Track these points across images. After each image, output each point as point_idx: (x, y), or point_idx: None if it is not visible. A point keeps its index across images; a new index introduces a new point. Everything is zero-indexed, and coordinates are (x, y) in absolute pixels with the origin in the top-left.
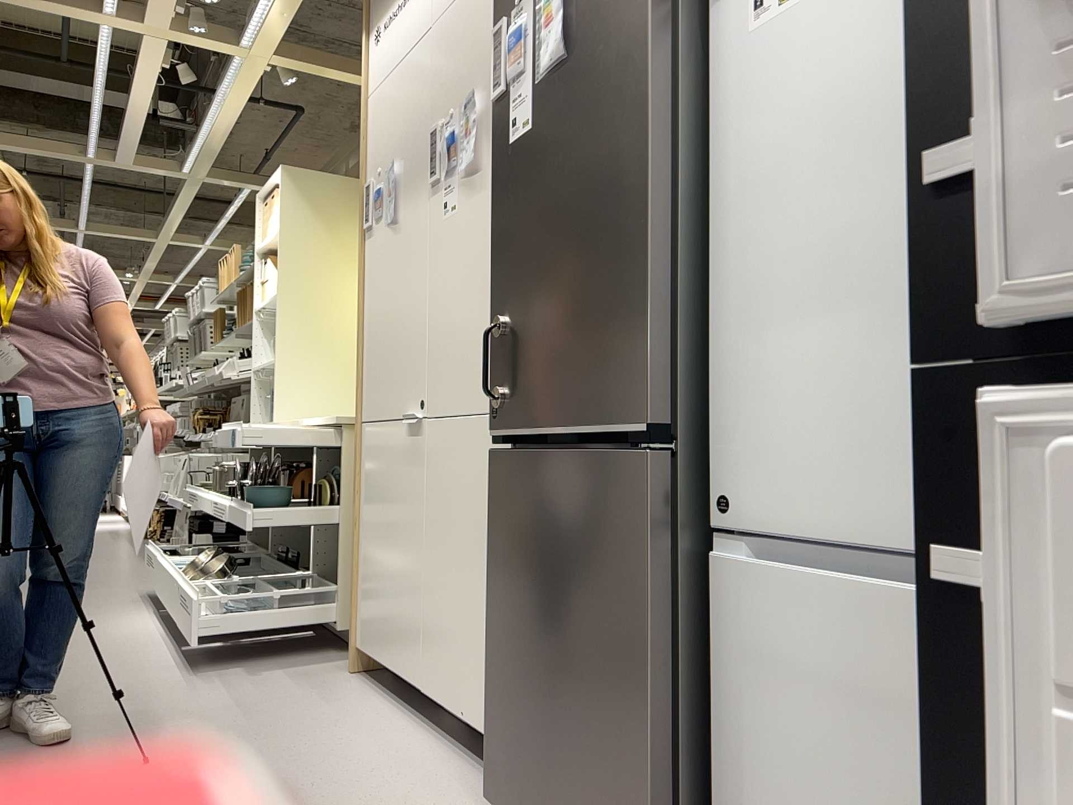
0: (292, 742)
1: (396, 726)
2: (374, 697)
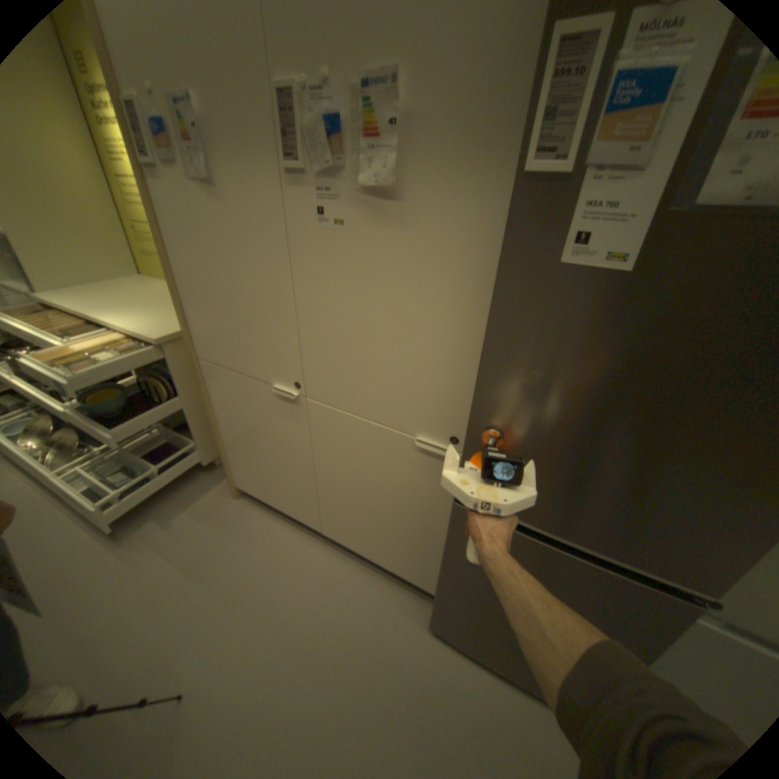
0: (260, 603)
1: (310, 552)
2: (272, 521)
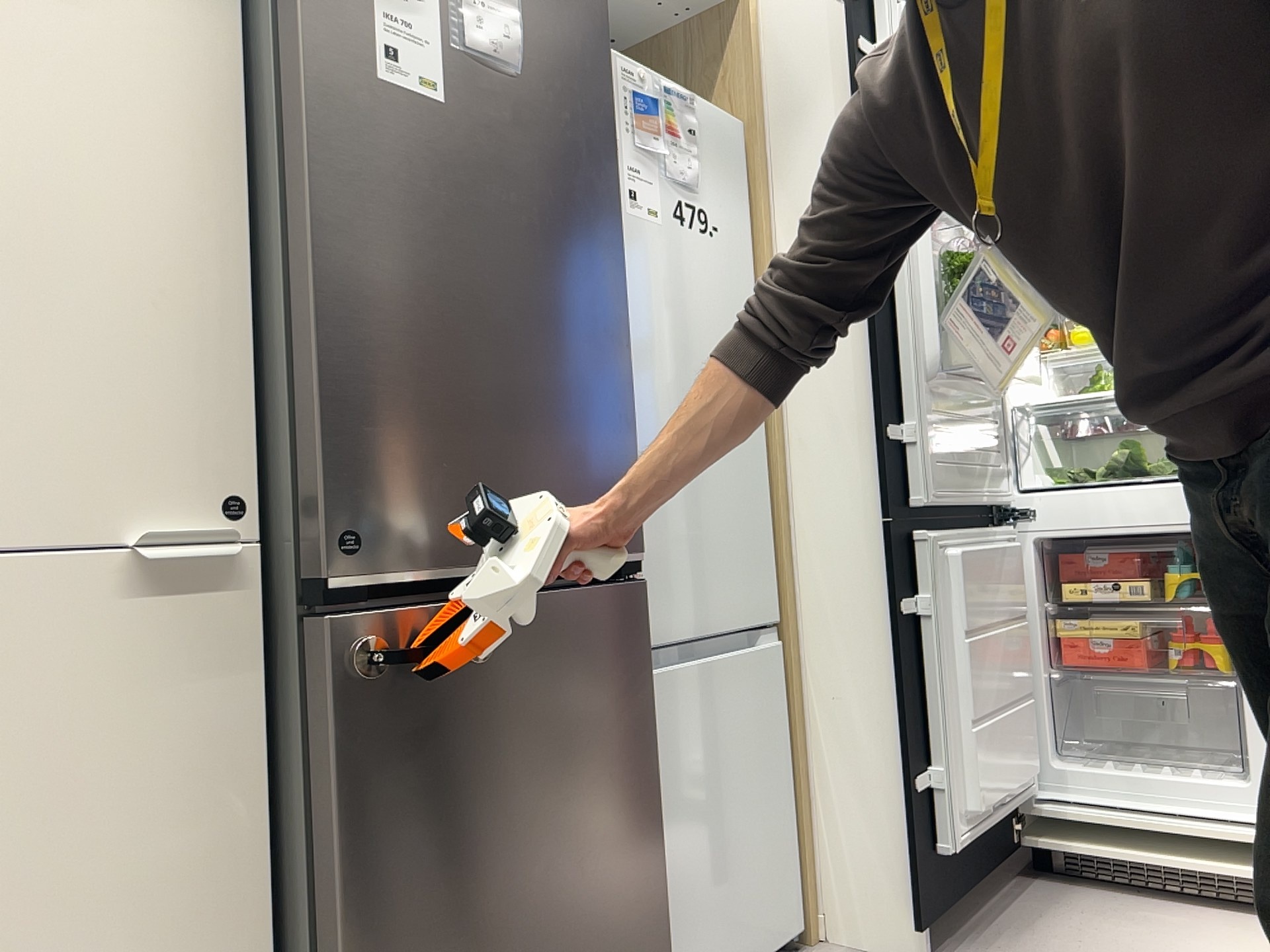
0: None
1: None
2: None
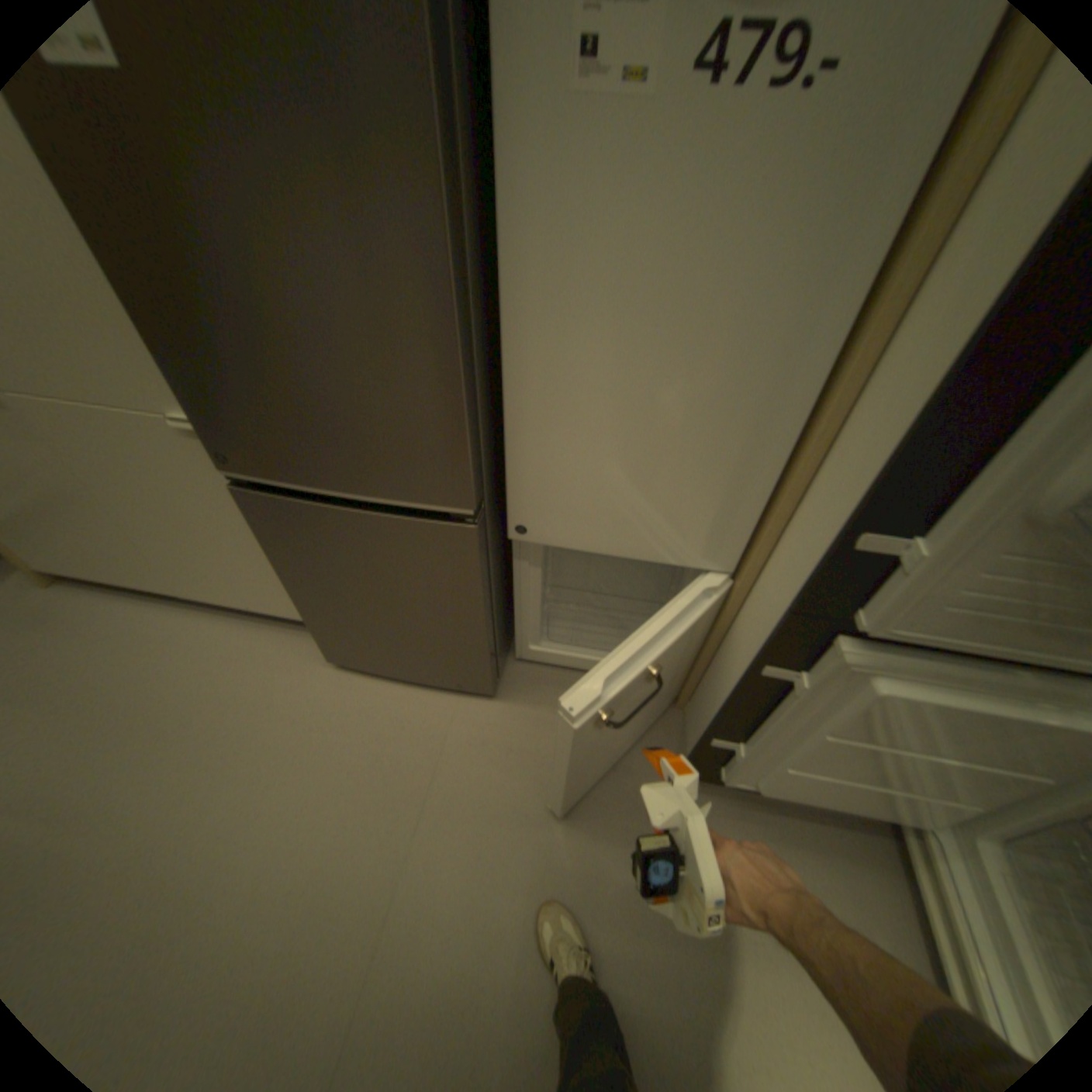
0: (98, 694)
1: (172, 624)
2: (110, 603)
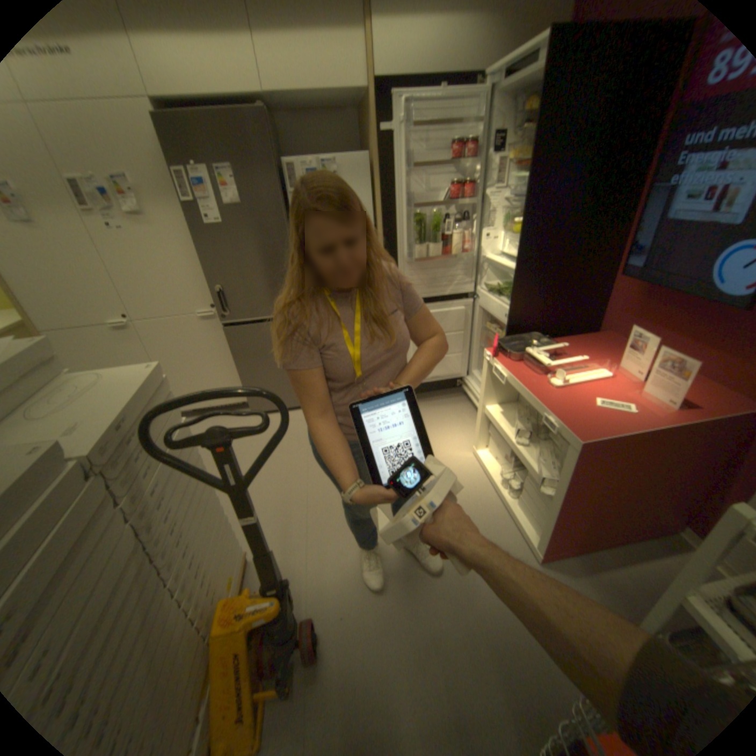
0: None
1: None
2: None
